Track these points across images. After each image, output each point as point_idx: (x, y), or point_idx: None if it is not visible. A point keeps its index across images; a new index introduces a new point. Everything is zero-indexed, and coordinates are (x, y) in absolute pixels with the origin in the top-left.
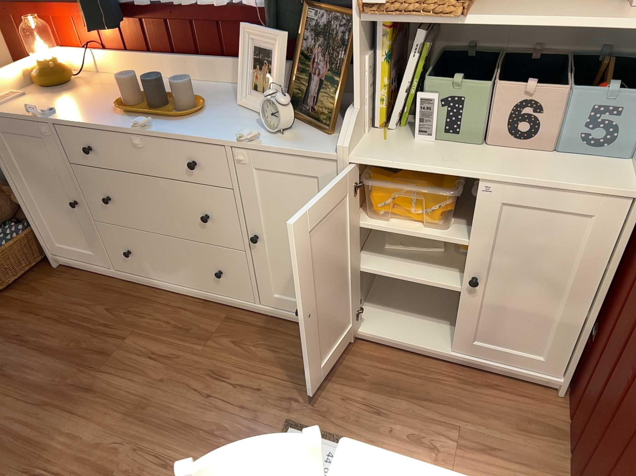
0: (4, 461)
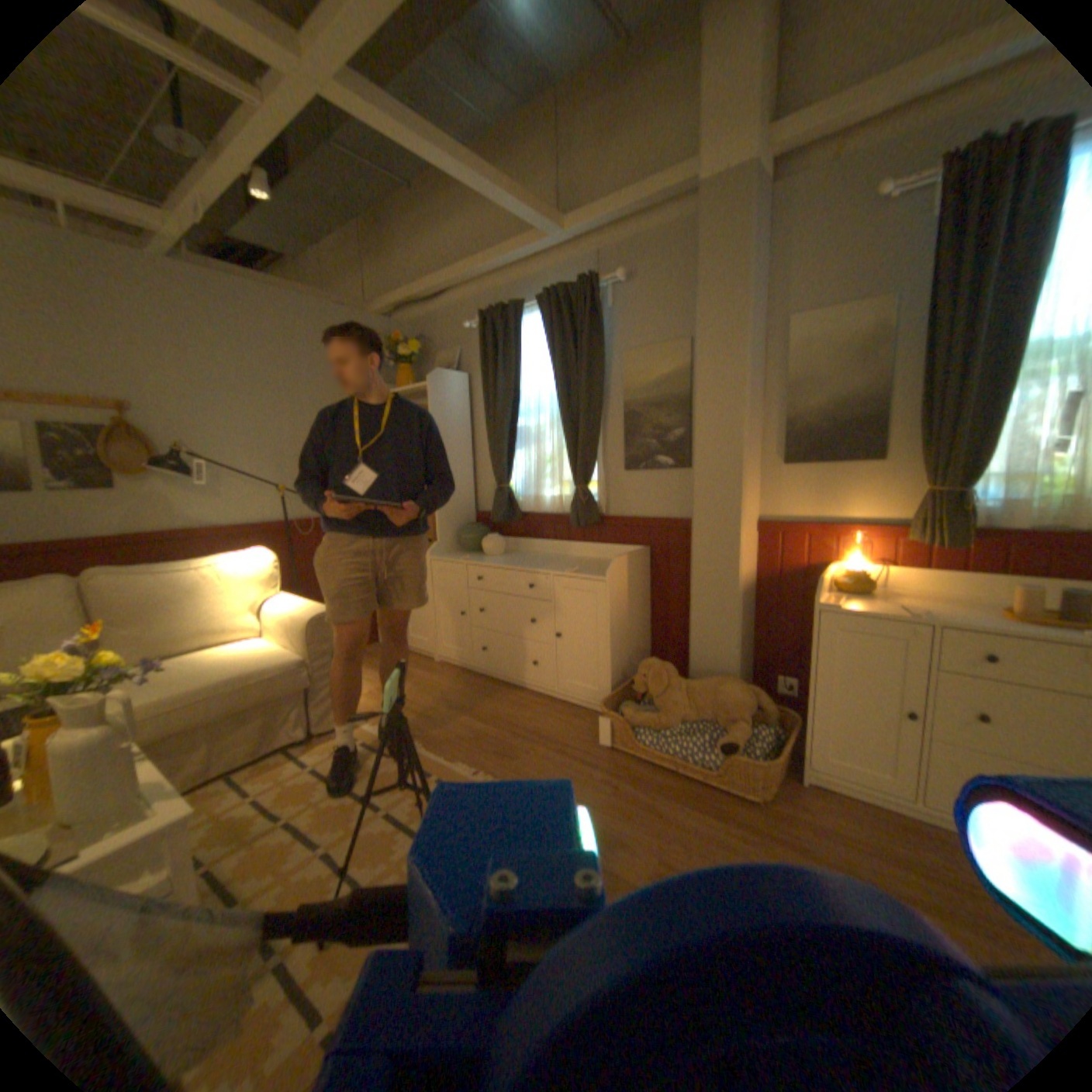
0: None
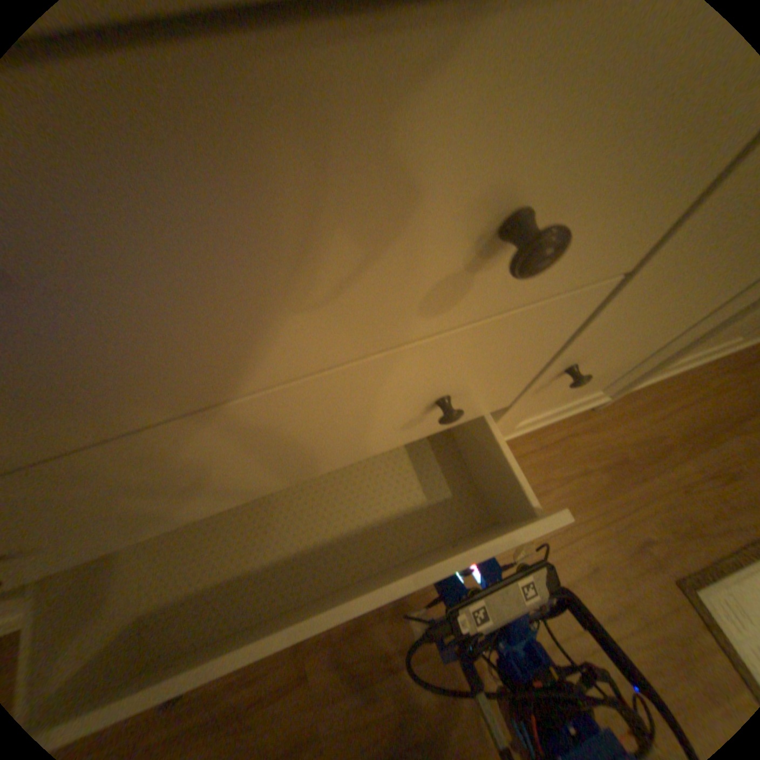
0: None
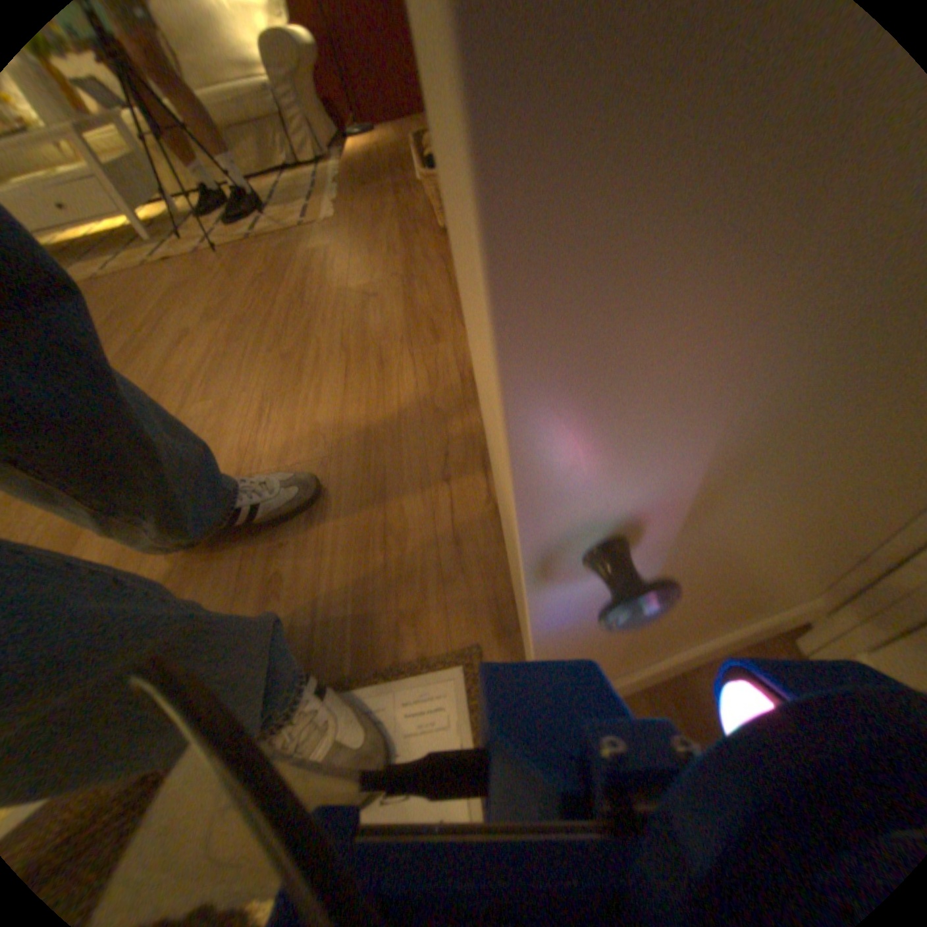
0: (262, 376)
